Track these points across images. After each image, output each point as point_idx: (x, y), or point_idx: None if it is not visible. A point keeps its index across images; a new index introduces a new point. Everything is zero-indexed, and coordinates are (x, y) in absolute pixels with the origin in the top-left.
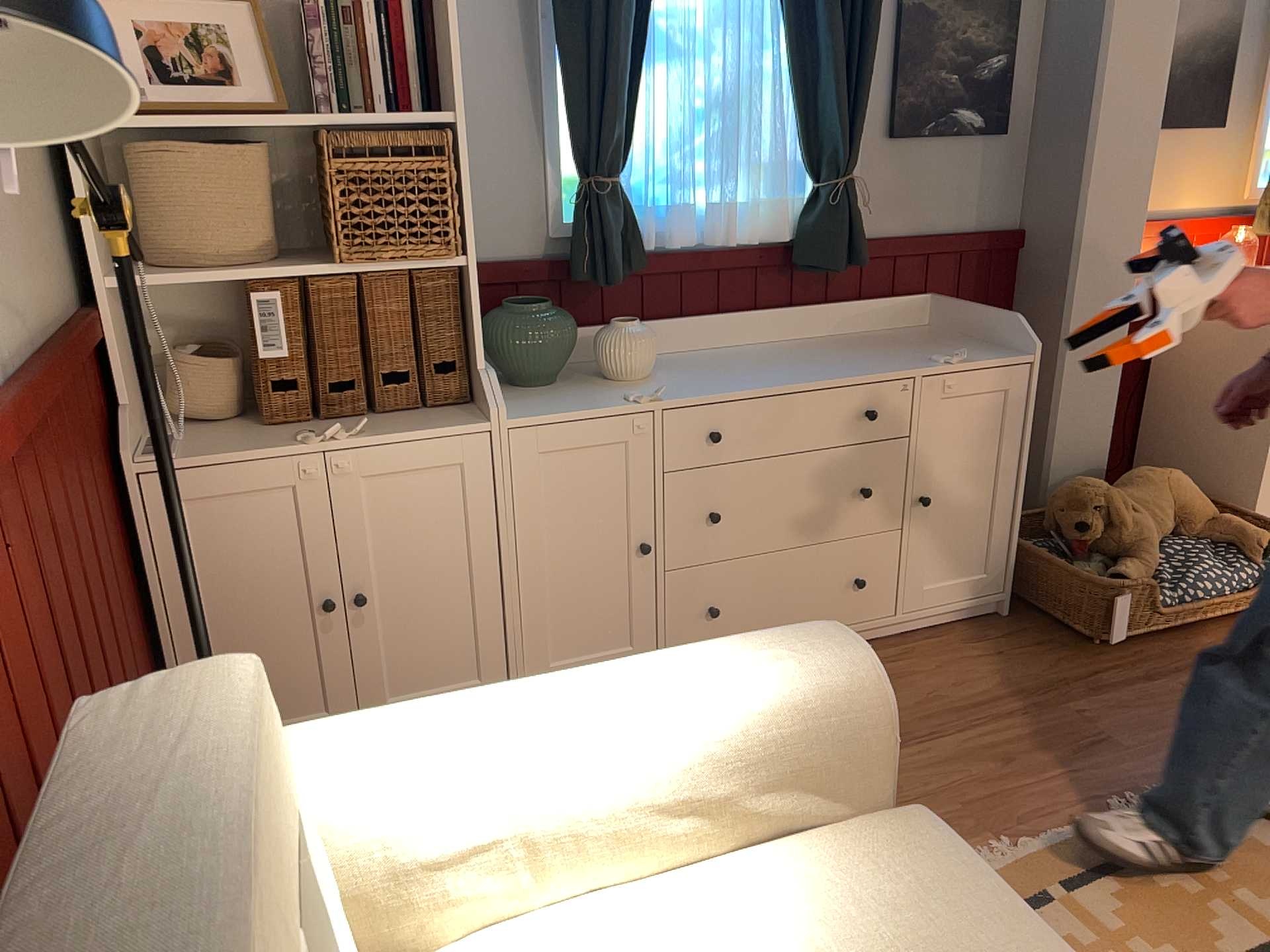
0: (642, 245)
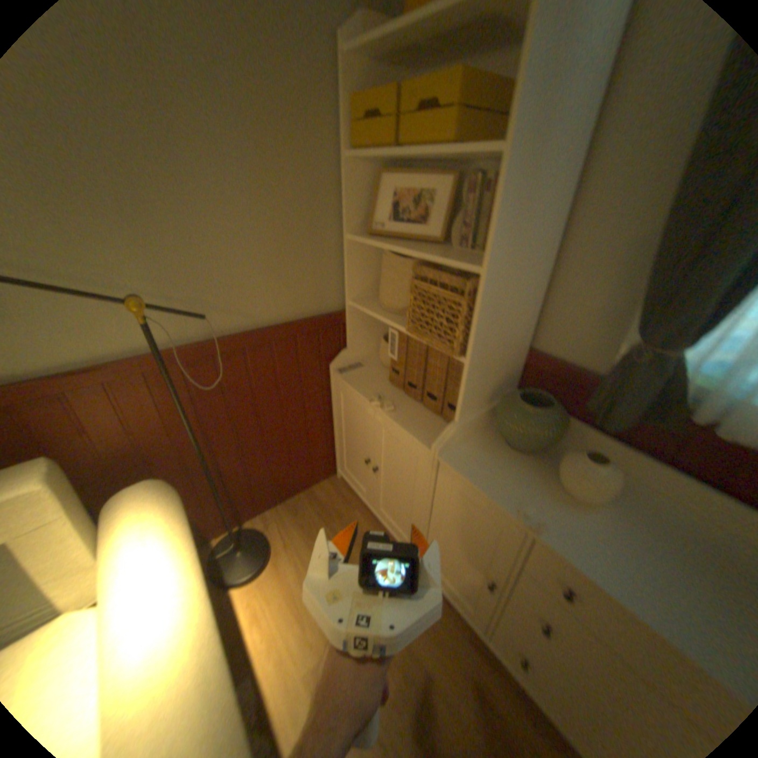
0: (693, 414)
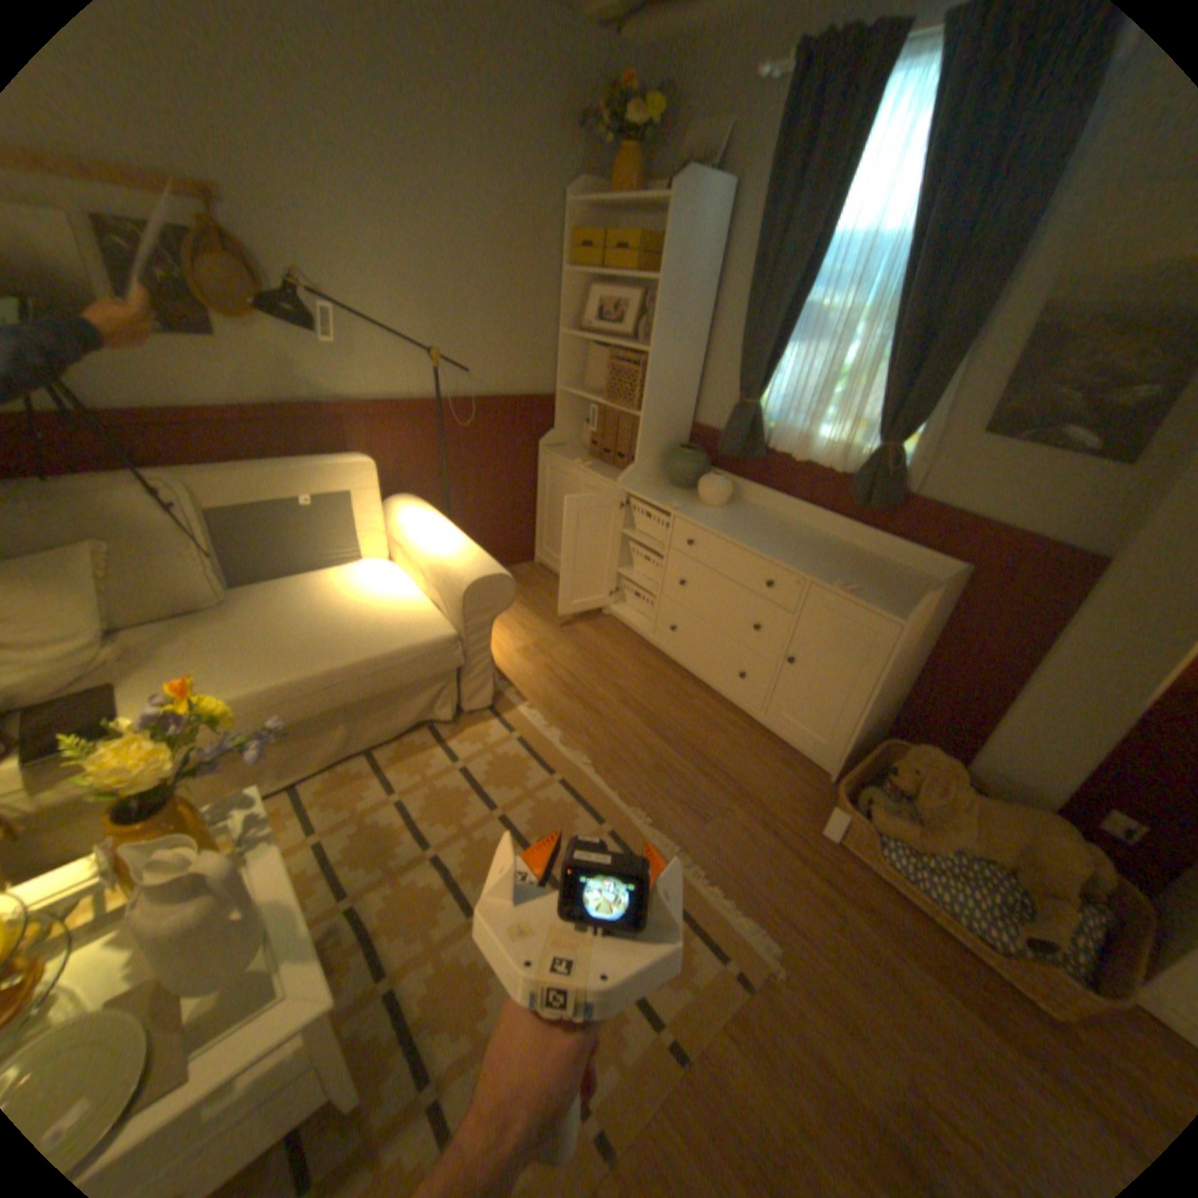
0: (766, 444)
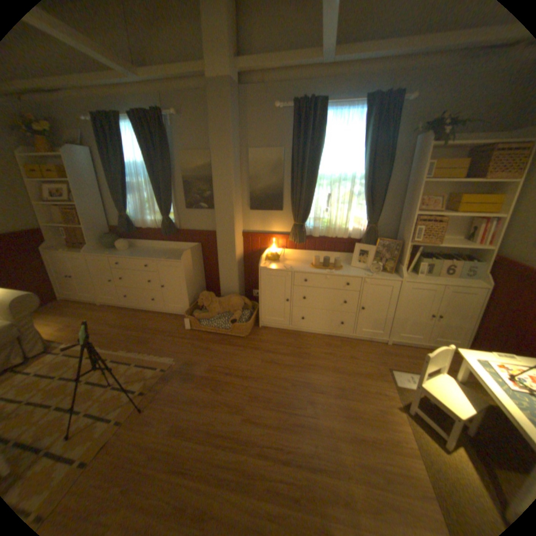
0: (133, 227)
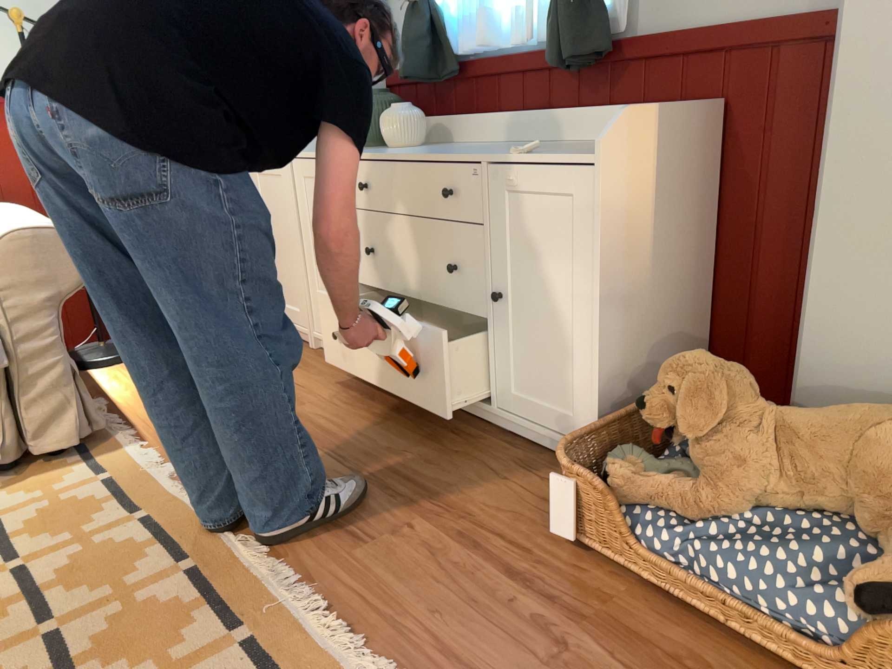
0: (452, 54)
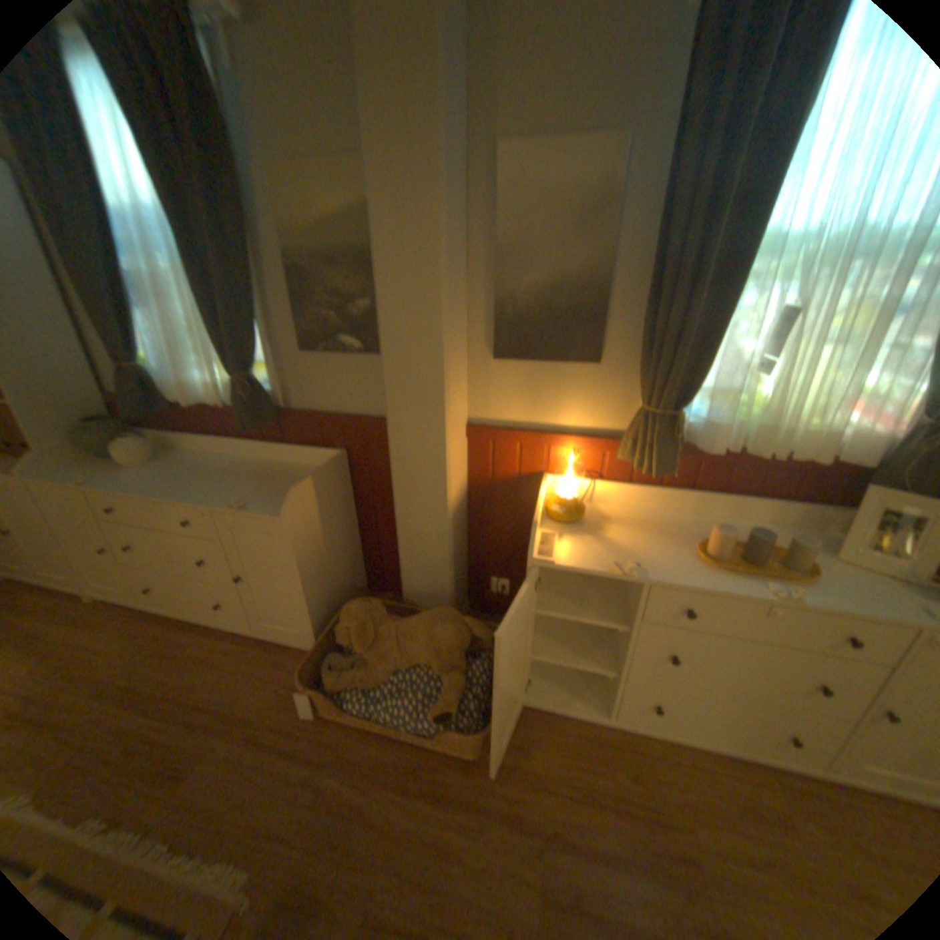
0: (161, 398)
